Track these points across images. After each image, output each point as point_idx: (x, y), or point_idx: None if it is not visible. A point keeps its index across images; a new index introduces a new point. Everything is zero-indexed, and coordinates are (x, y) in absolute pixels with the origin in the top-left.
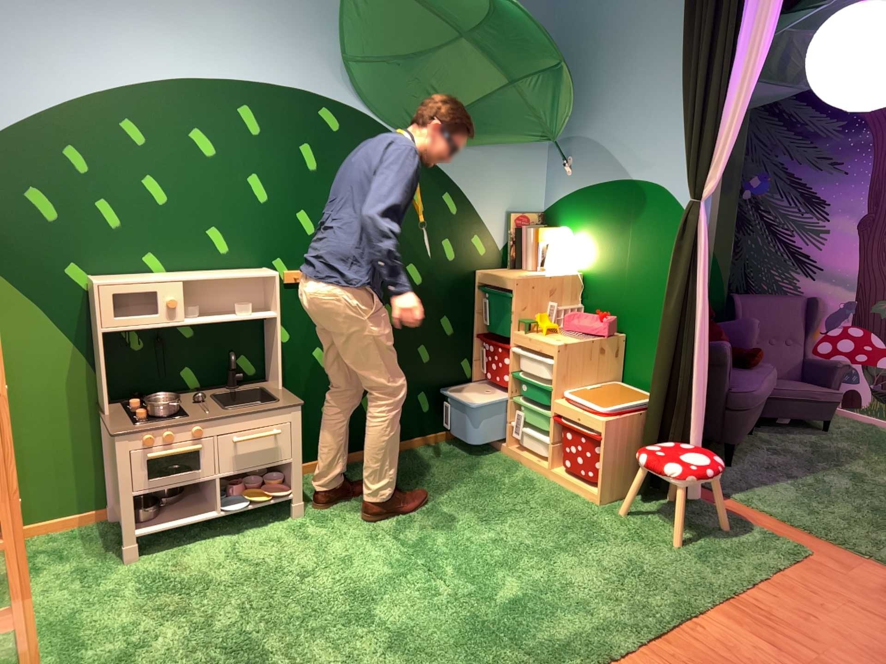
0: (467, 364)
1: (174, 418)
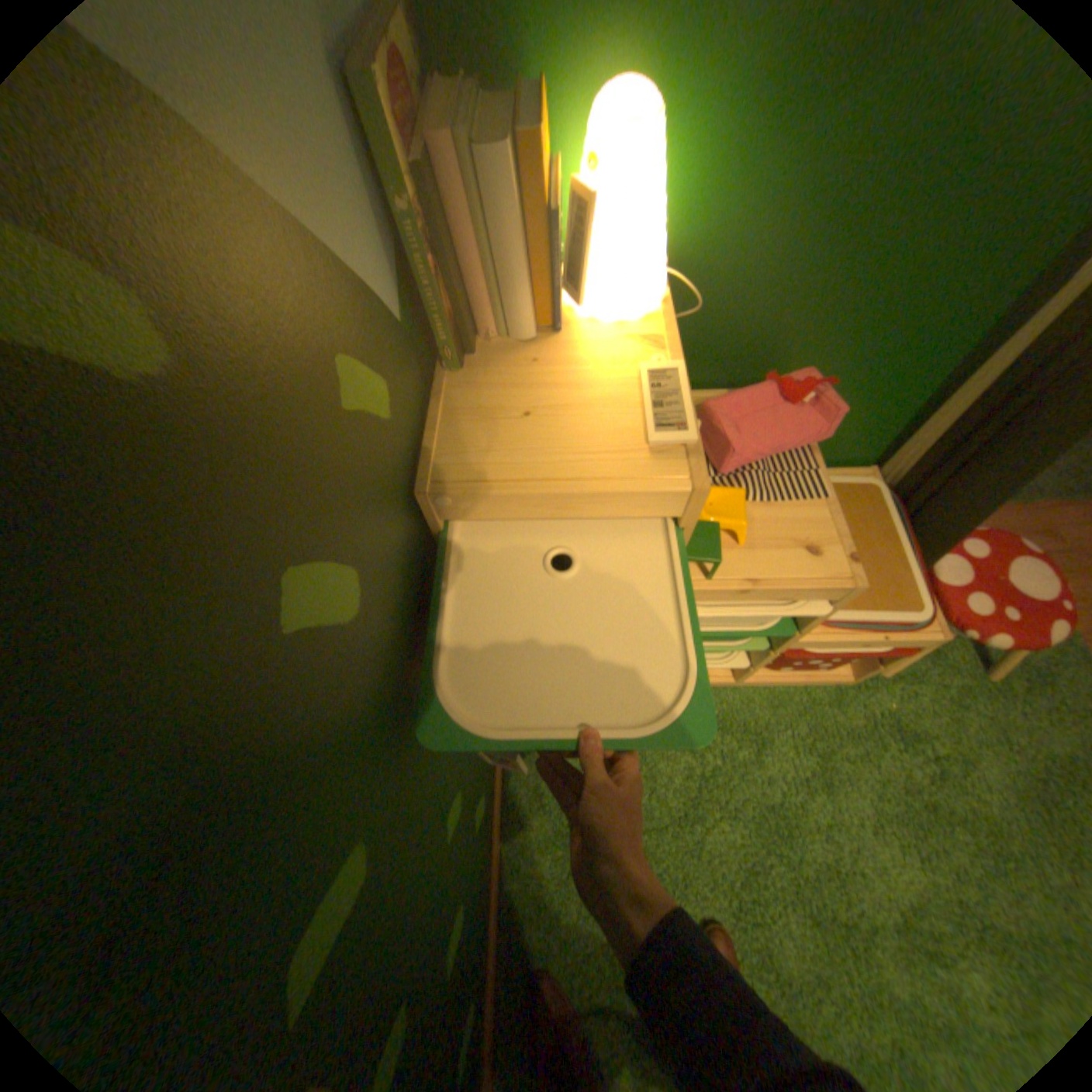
0: None
1: None
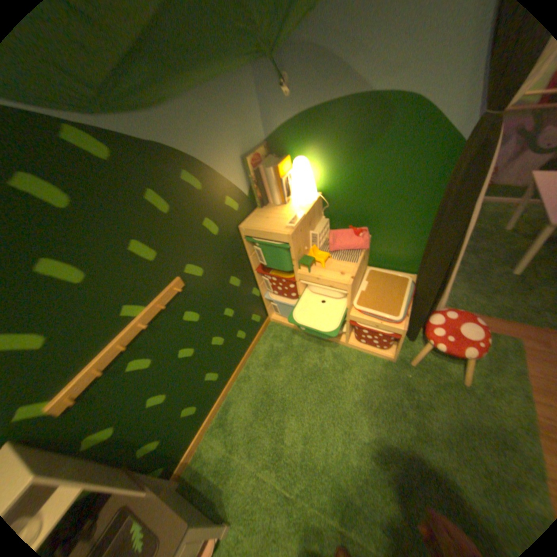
0: (255, 290)
1: None
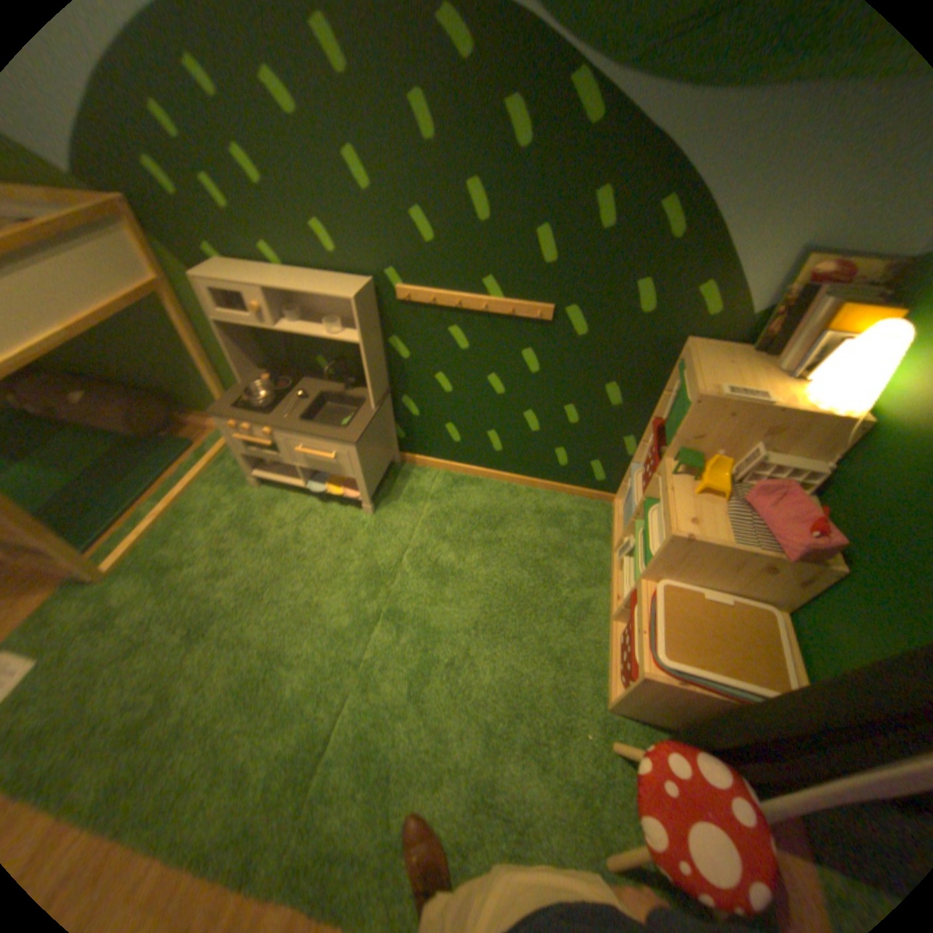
0: (631, 443)
1: (264, 411)
